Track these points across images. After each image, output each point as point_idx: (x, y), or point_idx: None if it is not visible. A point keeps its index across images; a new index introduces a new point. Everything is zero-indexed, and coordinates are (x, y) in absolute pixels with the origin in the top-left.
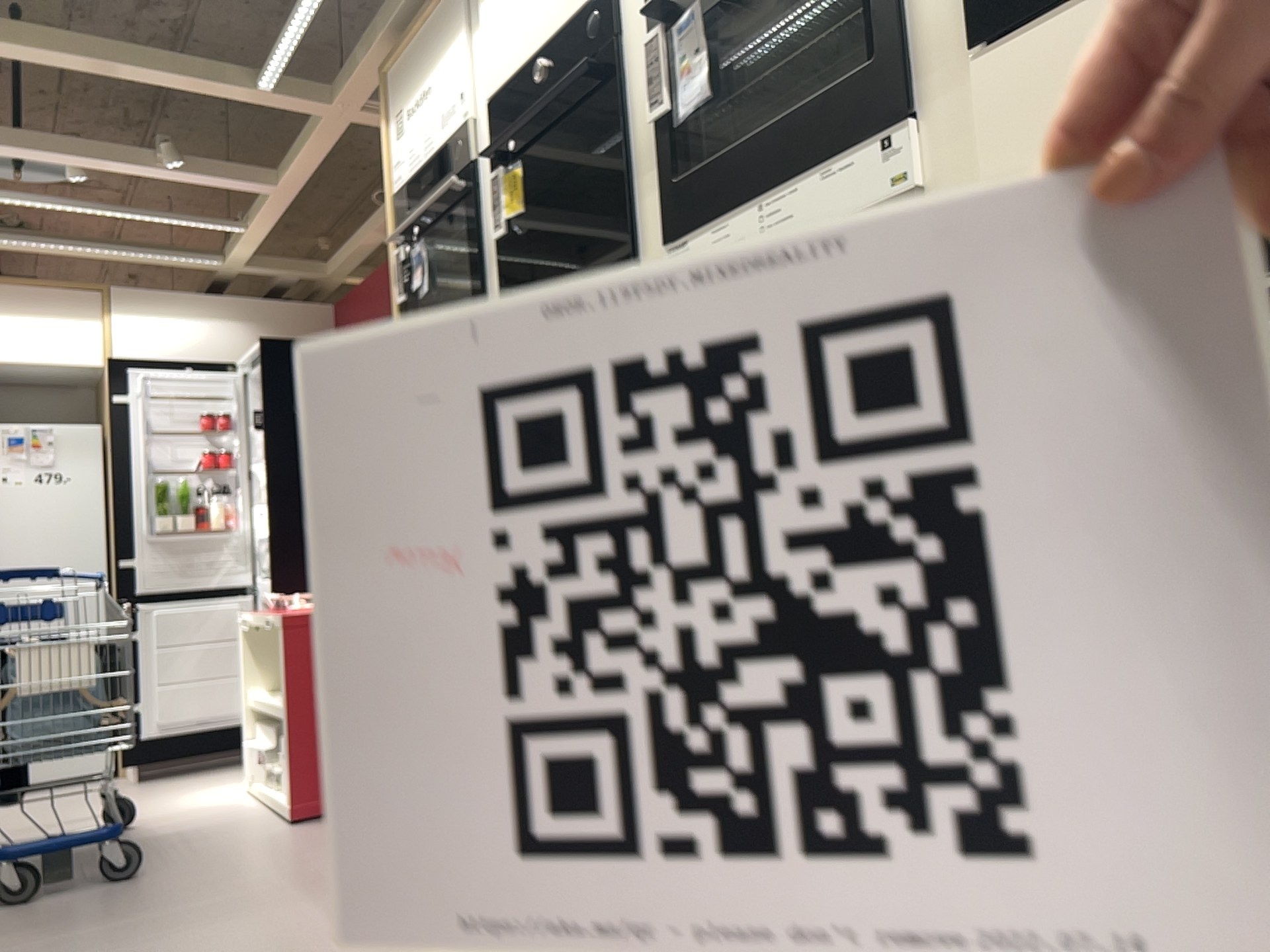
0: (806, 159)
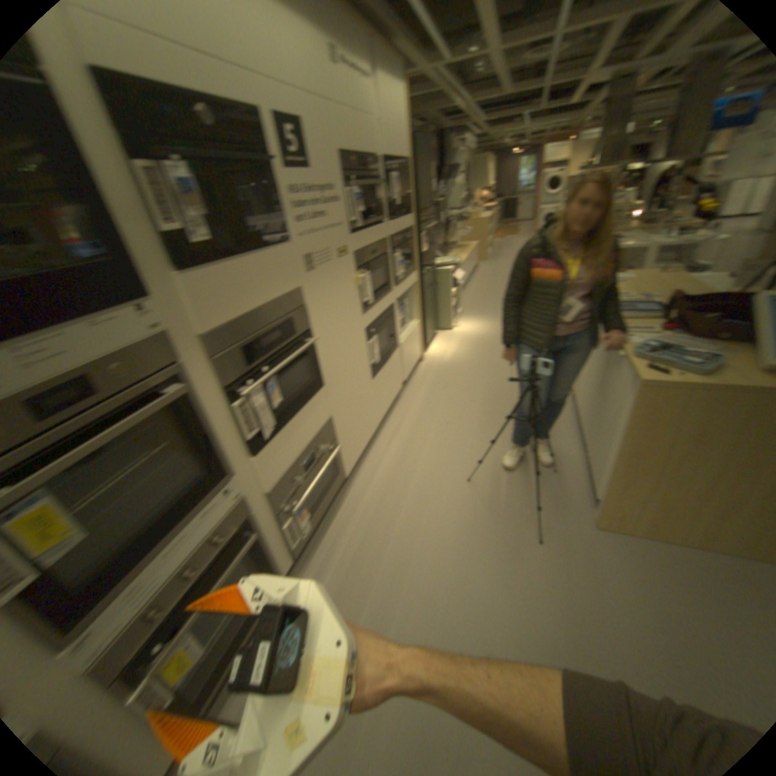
0: (69, 310)
